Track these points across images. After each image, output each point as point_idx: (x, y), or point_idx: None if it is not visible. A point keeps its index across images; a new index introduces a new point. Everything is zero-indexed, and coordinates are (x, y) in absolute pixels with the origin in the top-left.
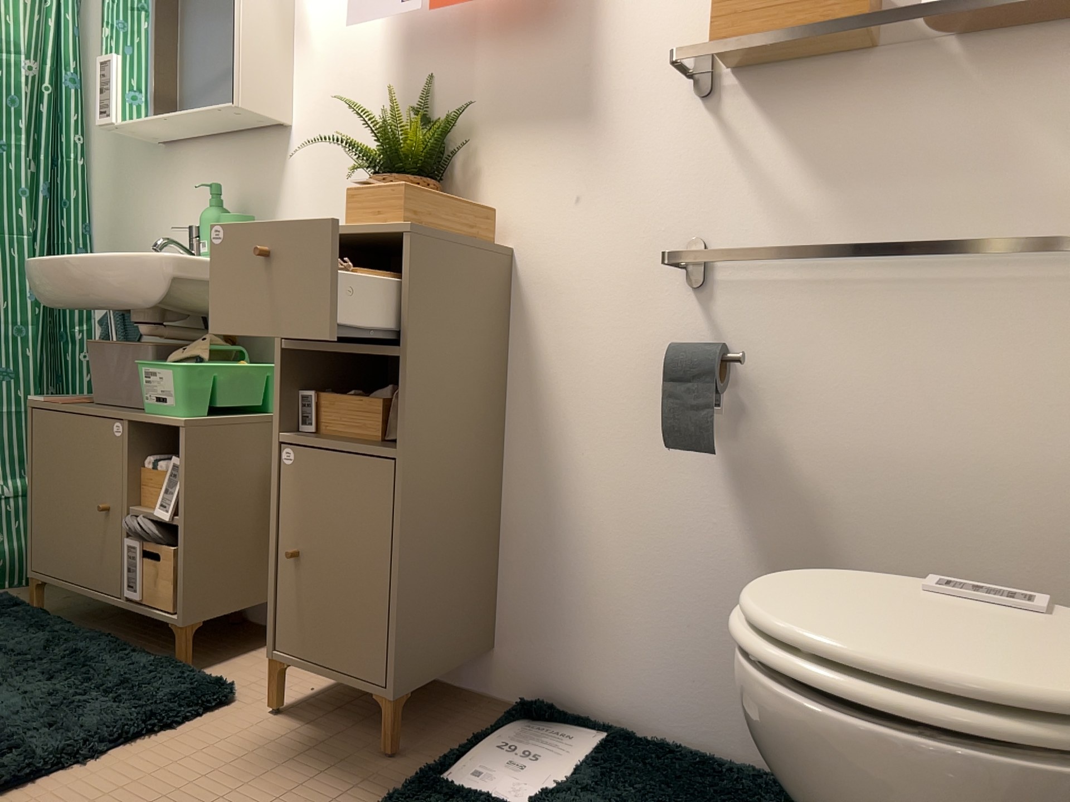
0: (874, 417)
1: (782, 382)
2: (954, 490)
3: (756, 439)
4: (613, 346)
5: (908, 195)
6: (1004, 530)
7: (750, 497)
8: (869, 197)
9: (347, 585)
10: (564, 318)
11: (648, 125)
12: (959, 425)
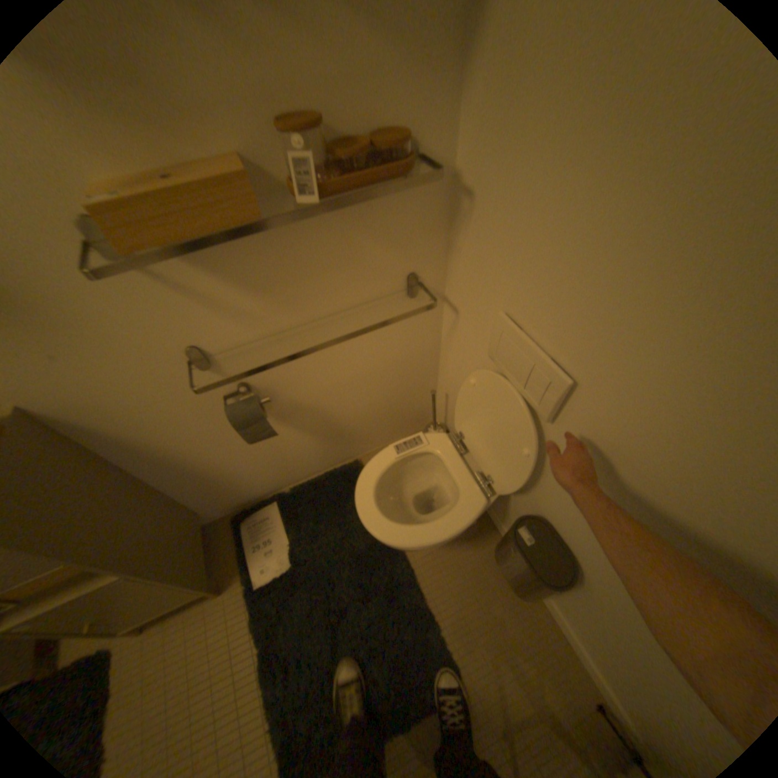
0: (328, 375)
1: (281, 381)
2: (364, 380)
3: (280, 404)
4: (170, 410)
5: (310, 285)
6: (382, 382)
7: (288, 420)
8: (289, 292)
9: (141, 604)
10: (118, 415)
11: (77, 289)
12: (361, 362)
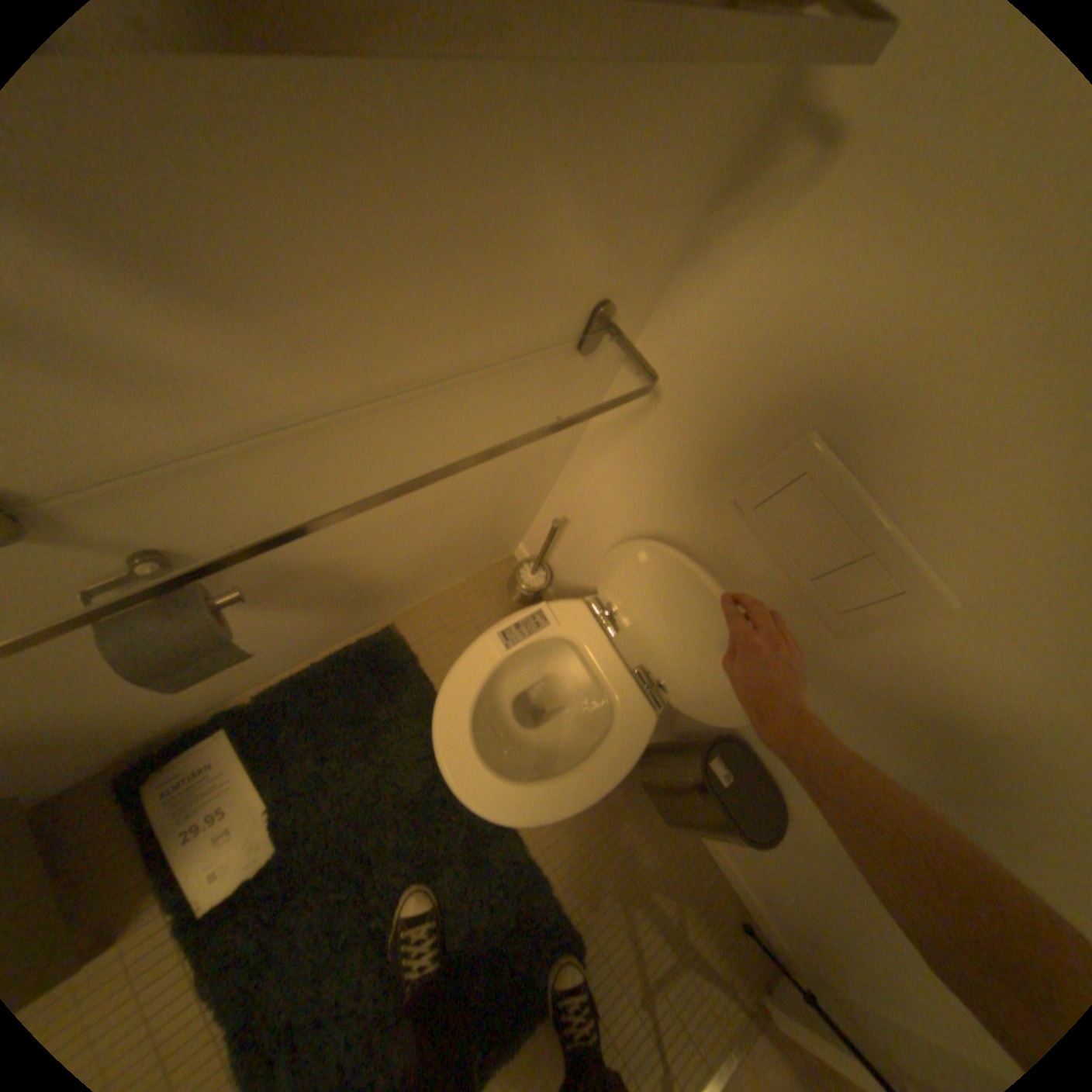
0: None
1: (257, 530)
2: (437, 505)
3: (246, 572)
4: None
5: (383, 296)
6: (467, 503)
7: (261, 596)
8: (318, 309)
9: None
10: None
11: None
12: None
